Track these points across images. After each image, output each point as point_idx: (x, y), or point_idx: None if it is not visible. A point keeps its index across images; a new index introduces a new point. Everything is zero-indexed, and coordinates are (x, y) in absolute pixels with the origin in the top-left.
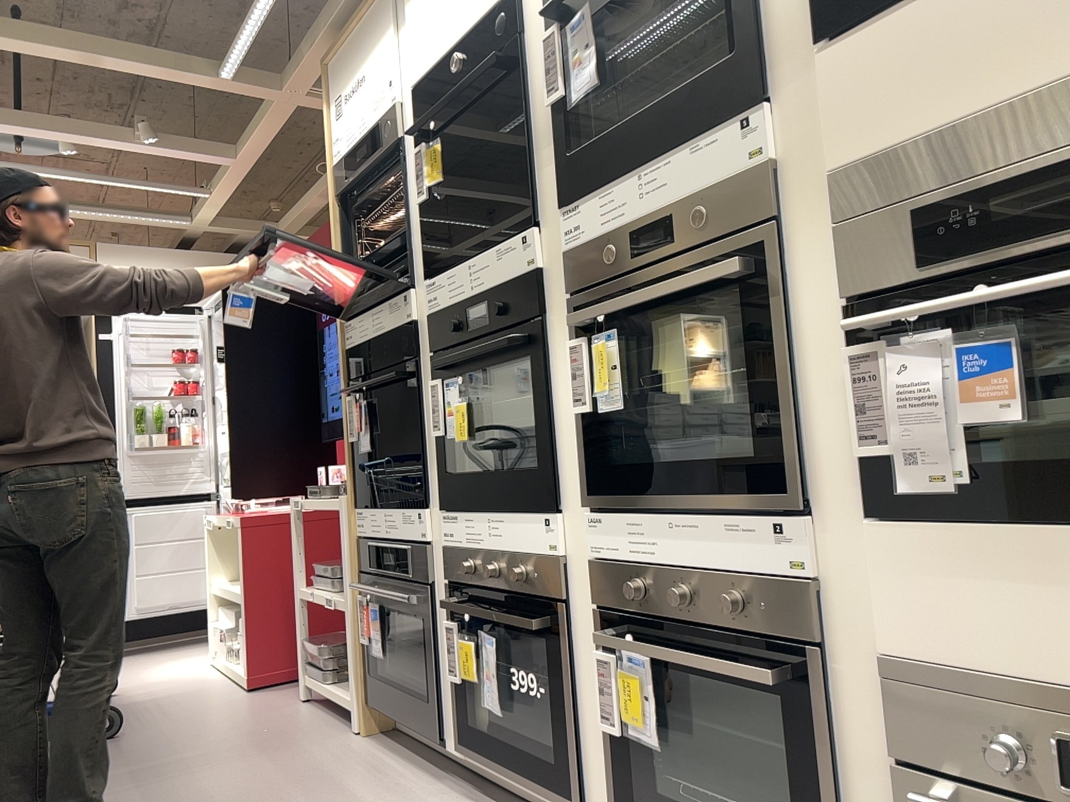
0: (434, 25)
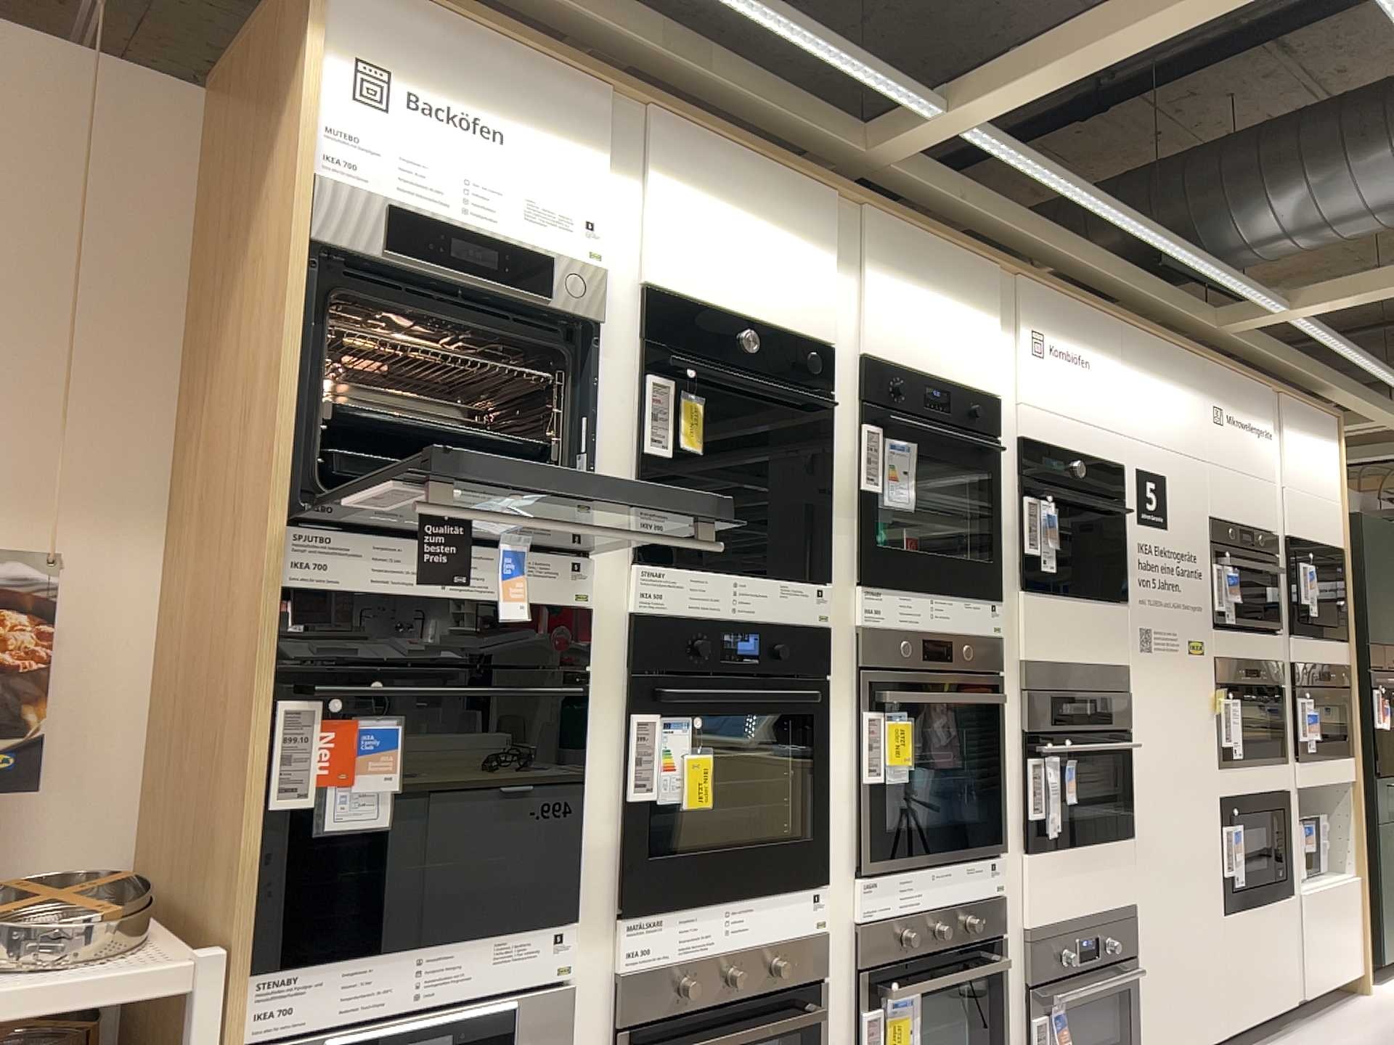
0: (714, 265)
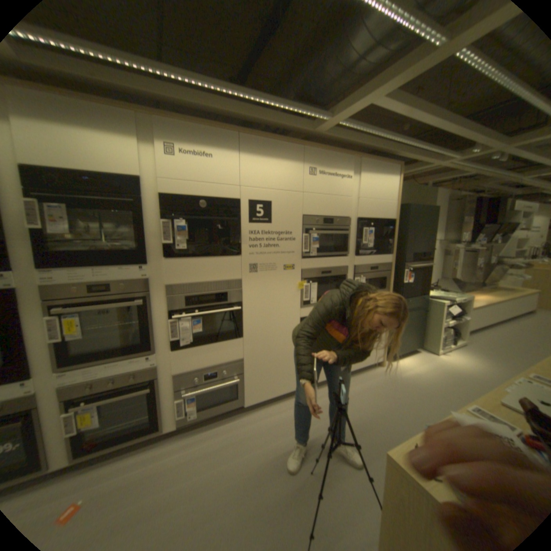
0: None
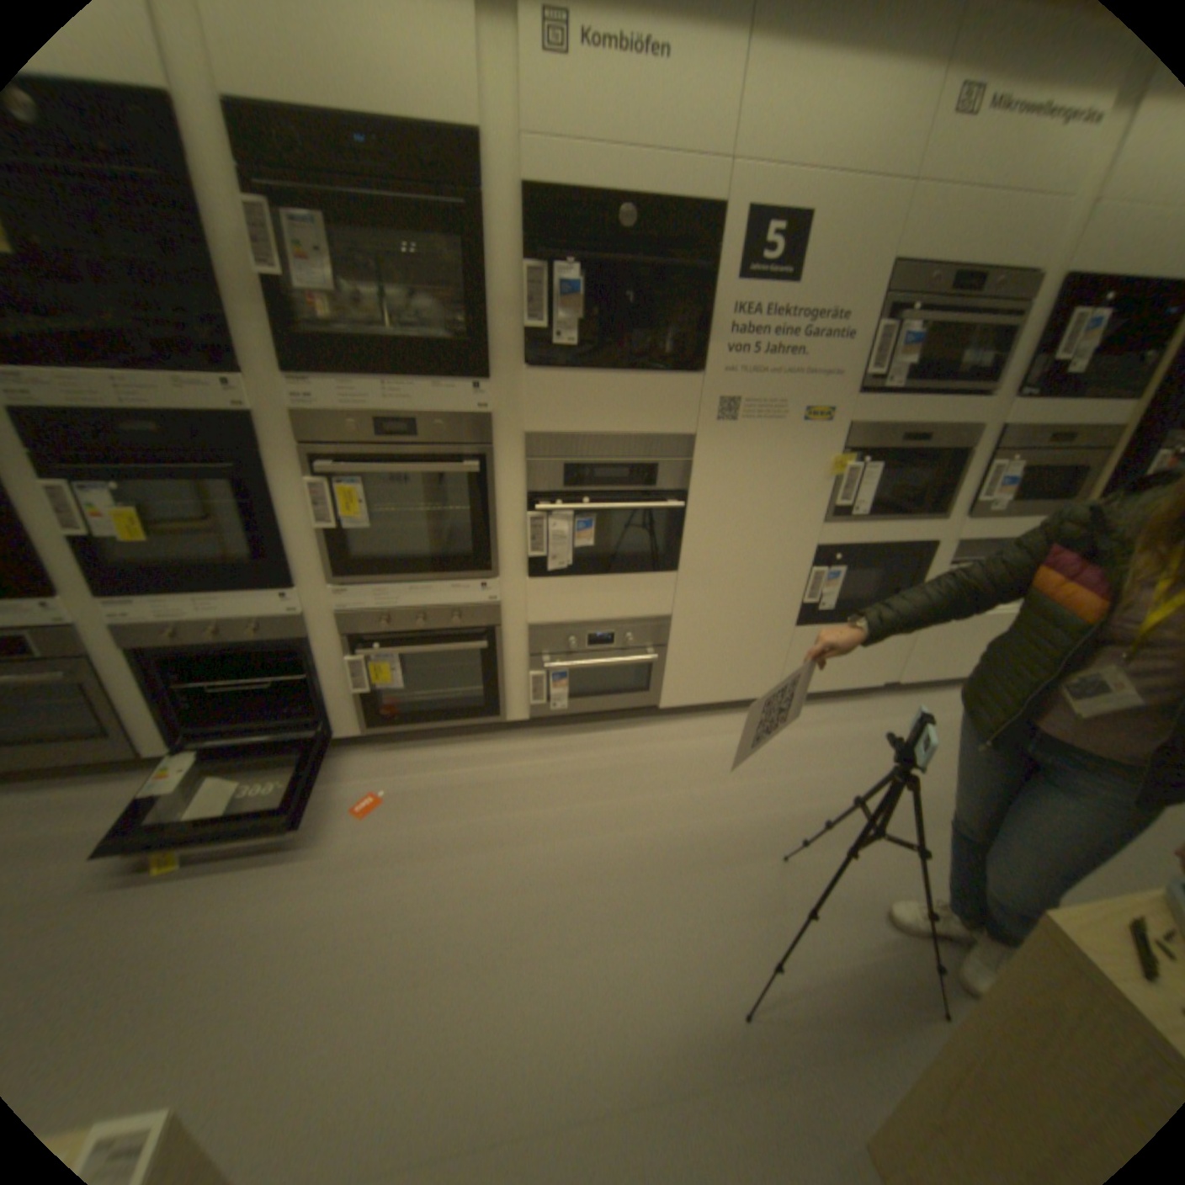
0: None
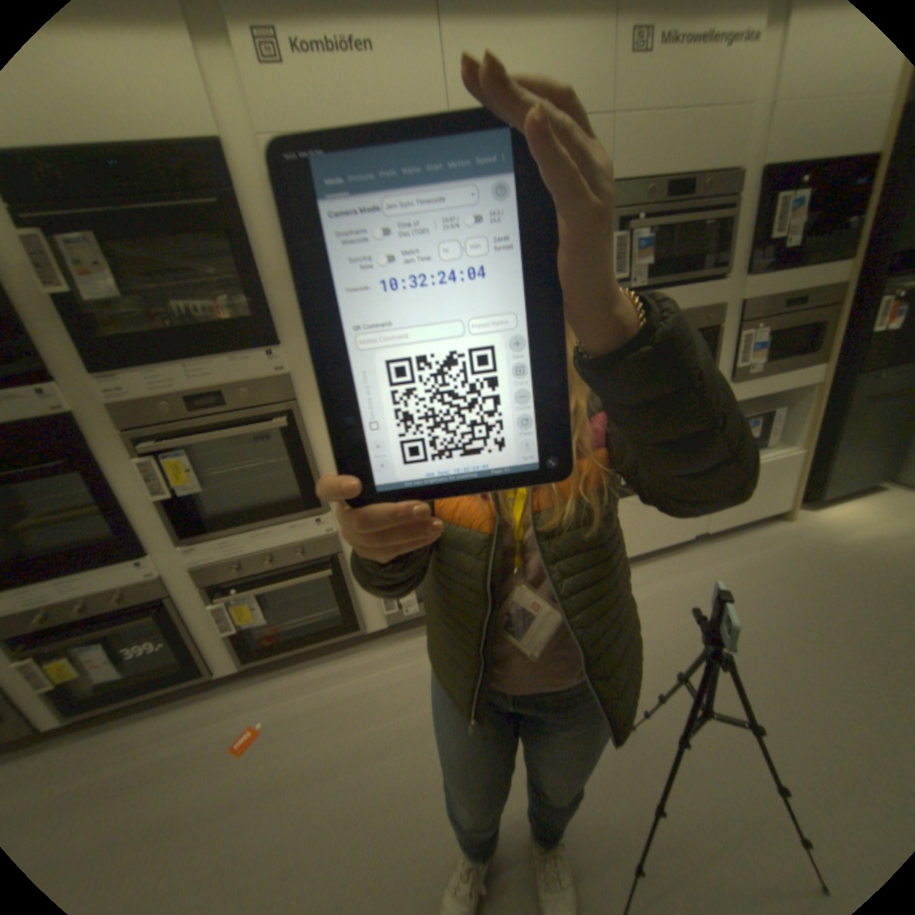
0: None
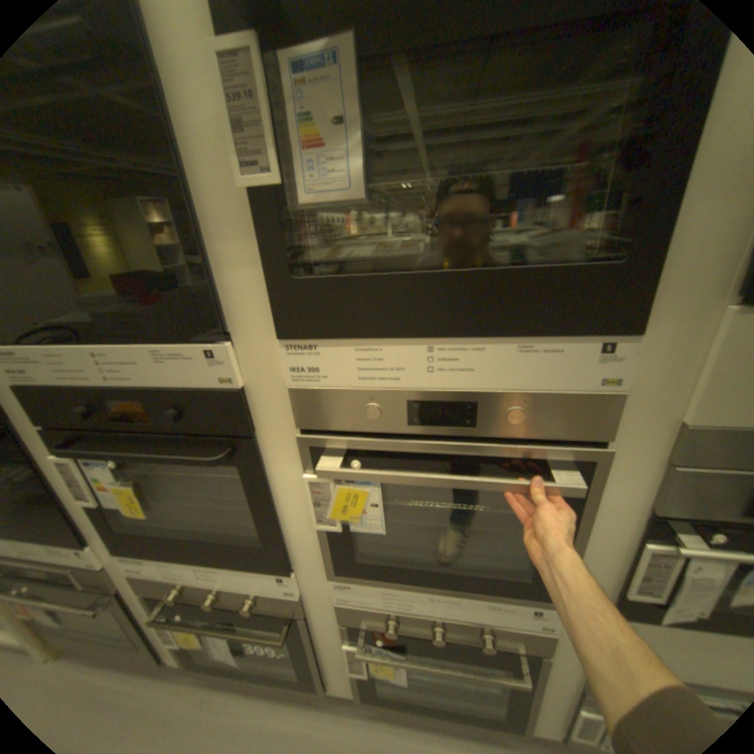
0: None
